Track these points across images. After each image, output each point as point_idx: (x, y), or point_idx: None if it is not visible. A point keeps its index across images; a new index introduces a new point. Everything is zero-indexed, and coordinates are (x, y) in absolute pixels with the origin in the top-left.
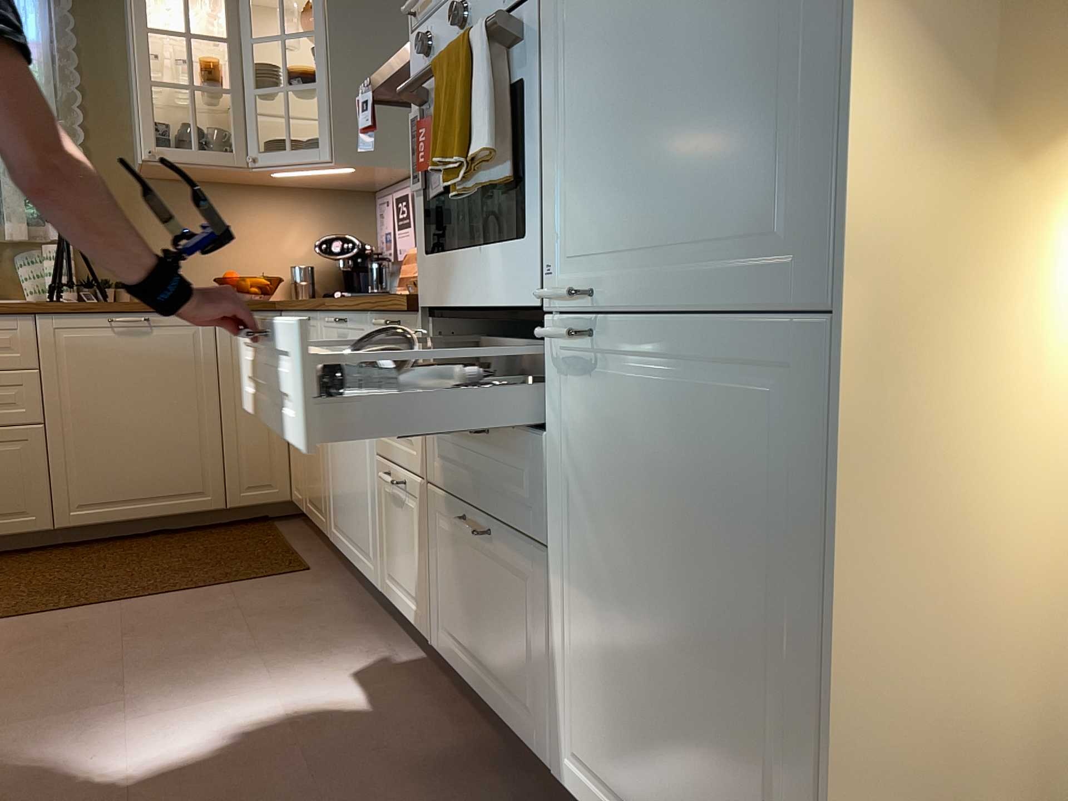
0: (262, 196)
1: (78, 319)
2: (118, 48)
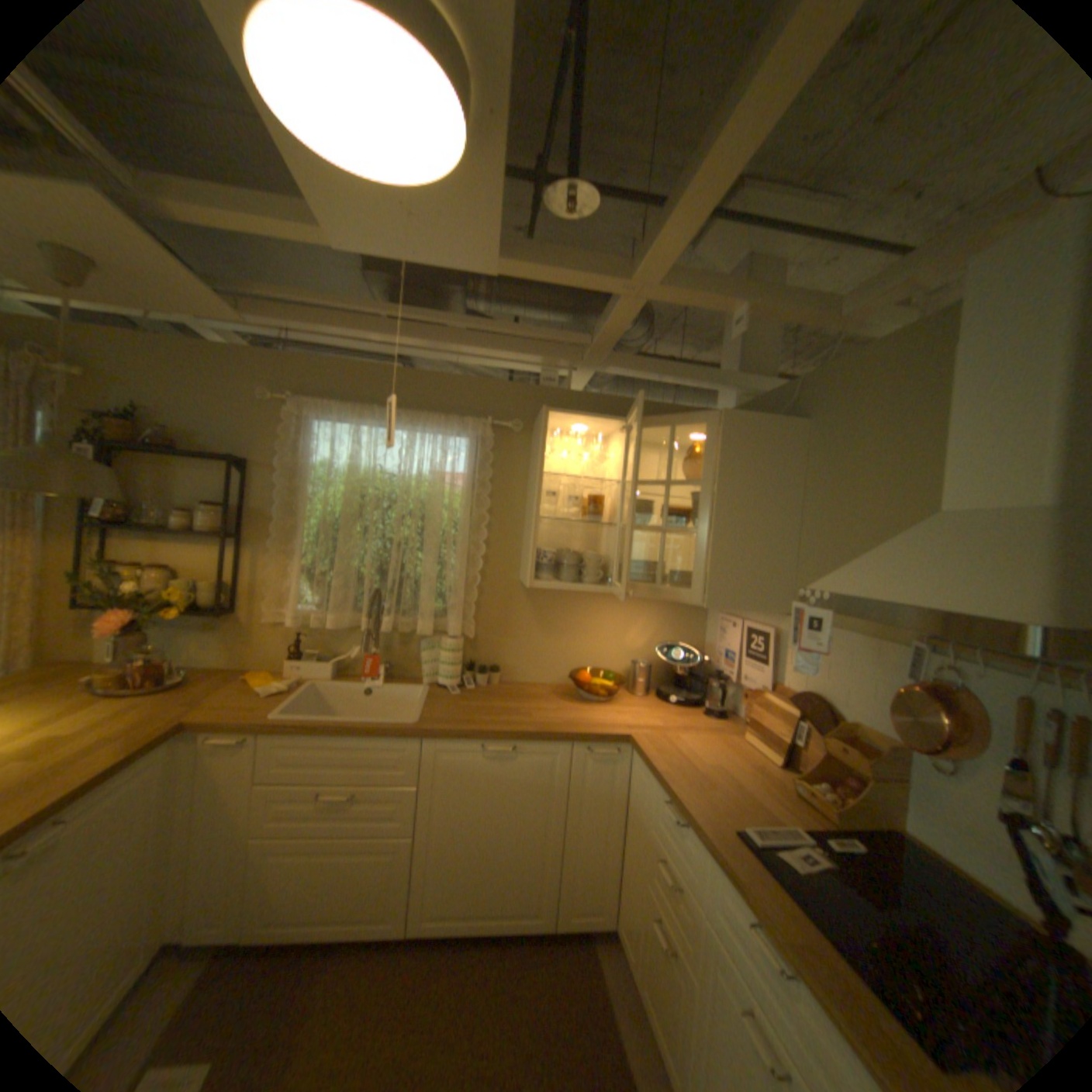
0: (614, 597)
1: (456, 744)
2: (521, 476)
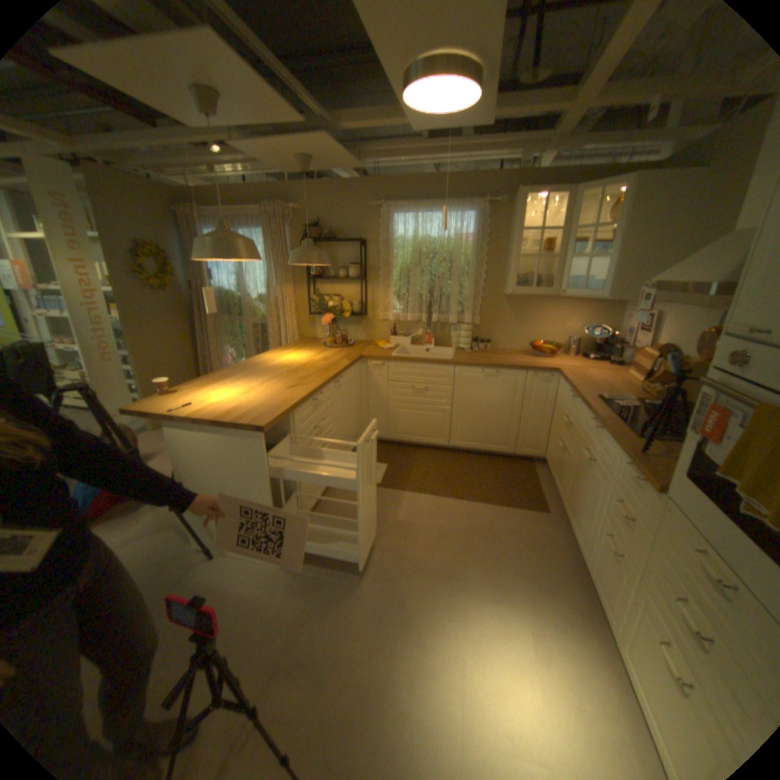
0: (561, 300)
1: (469, 369)
2: (505, 231)
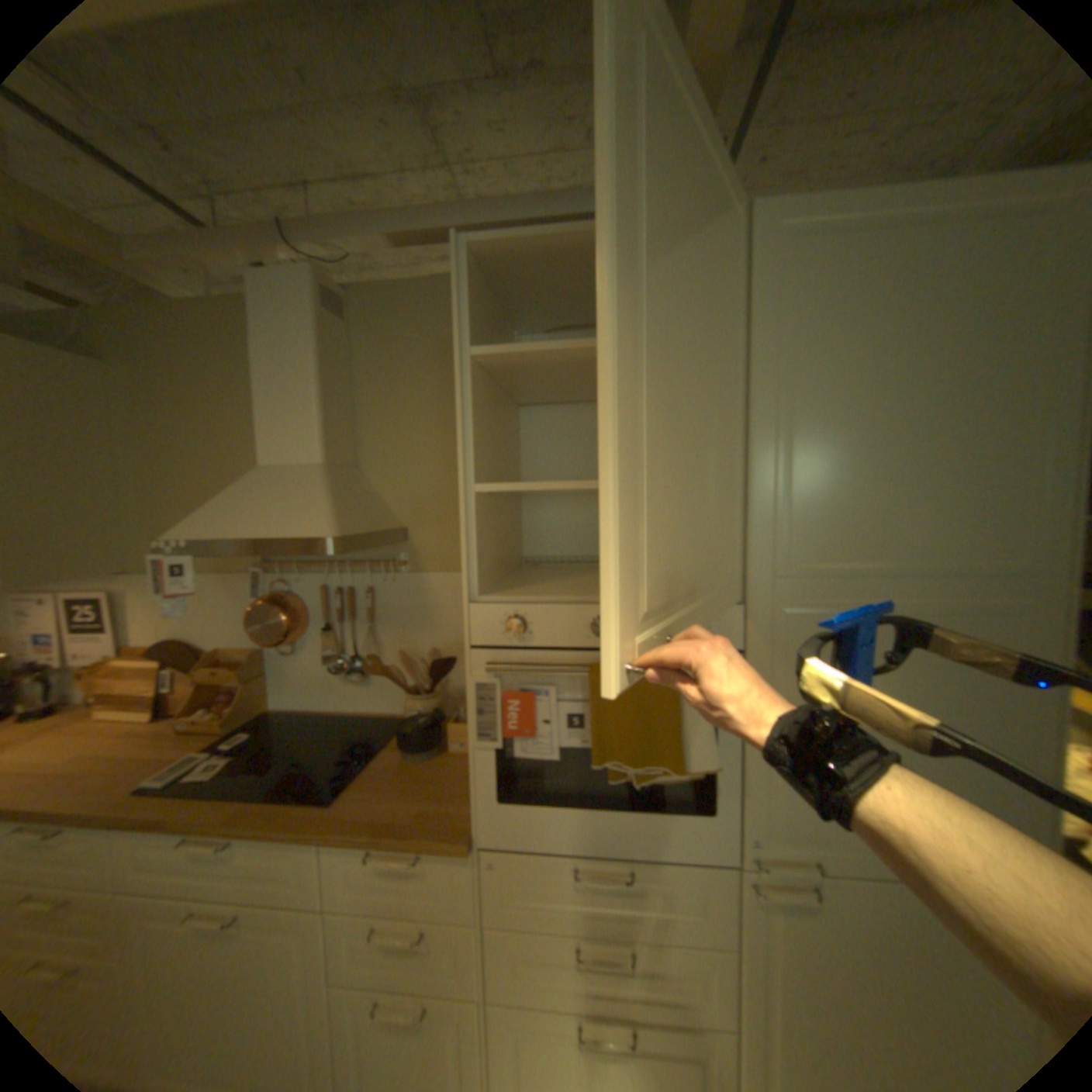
0: None
1: None
2: None
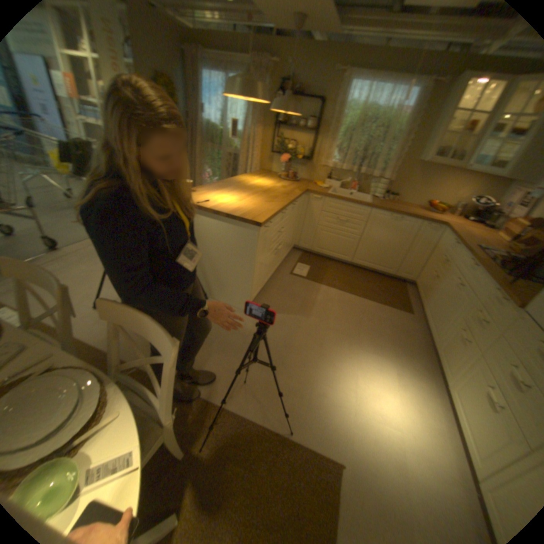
0: (462, 173)
1: (382, 212)
2: (438, 108)
